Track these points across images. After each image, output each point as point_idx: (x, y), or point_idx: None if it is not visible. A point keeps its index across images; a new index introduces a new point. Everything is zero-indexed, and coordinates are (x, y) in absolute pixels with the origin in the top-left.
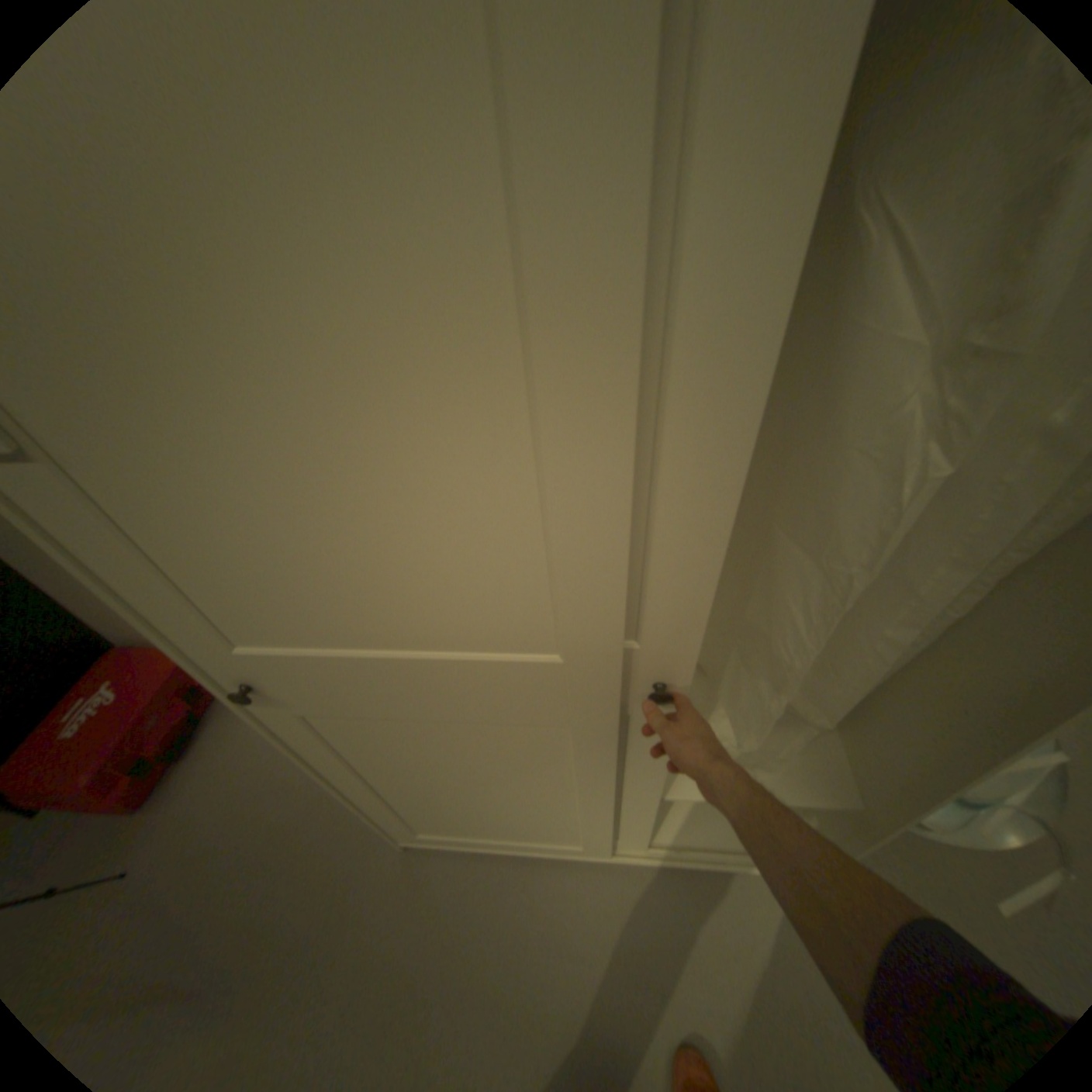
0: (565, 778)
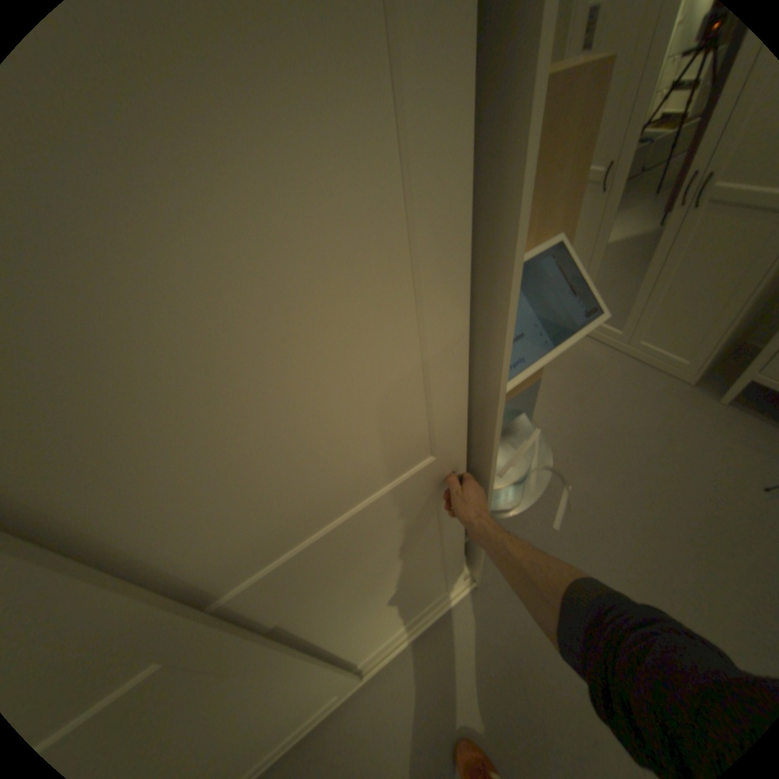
0: (269, 691)
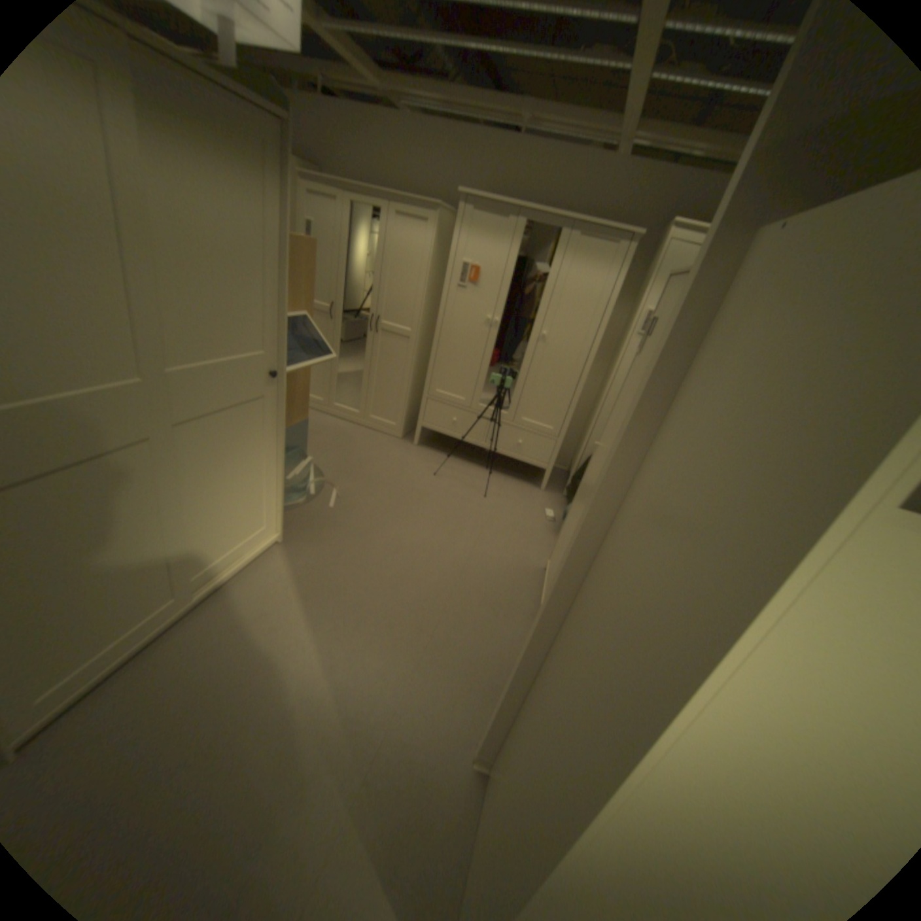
0: (153, 499)
